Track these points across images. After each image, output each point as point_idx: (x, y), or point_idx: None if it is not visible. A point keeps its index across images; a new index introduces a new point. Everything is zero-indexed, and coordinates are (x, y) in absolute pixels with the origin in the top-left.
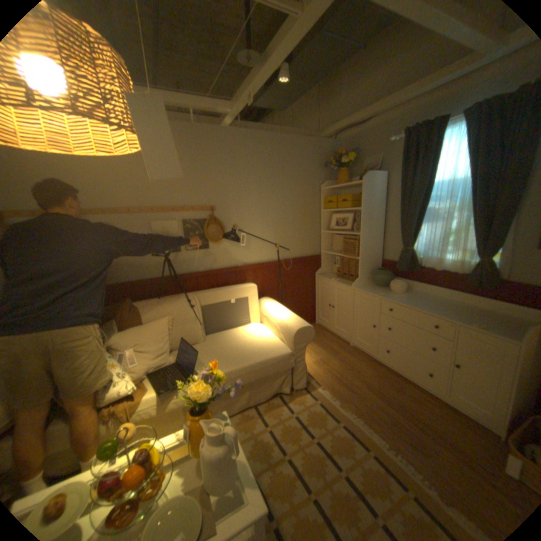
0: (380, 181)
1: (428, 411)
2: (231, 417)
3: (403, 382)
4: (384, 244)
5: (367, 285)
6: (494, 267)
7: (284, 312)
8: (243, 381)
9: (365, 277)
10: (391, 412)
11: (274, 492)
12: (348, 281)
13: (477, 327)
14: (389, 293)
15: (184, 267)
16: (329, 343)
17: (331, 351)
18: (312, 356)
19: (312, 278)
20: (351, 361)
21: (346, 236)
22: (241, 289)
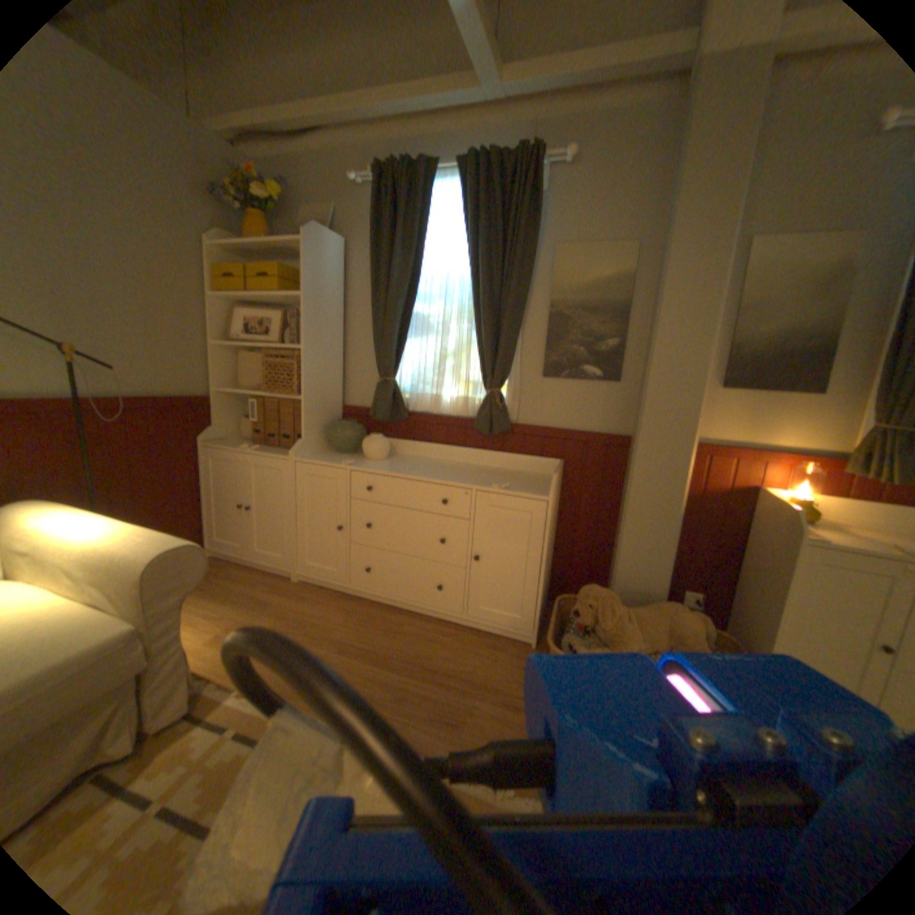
0: (333, 252)
1: (443, 649)
2: None
3: (398, 616)
4: (345, 377)
5: (320, 452)
6: (503, 401)
7: (101, 526)
8: None
9: (315, 436)
10: (389, 677)
11: None
12: (279, 450)
13: (498, 487)
14: (362, 461)
15: None
16: (242, 589)
17: (250, 605)
18: (200, 630)
19: (191, 451)
20: (297, 610)
21: (270, 357)
22: None
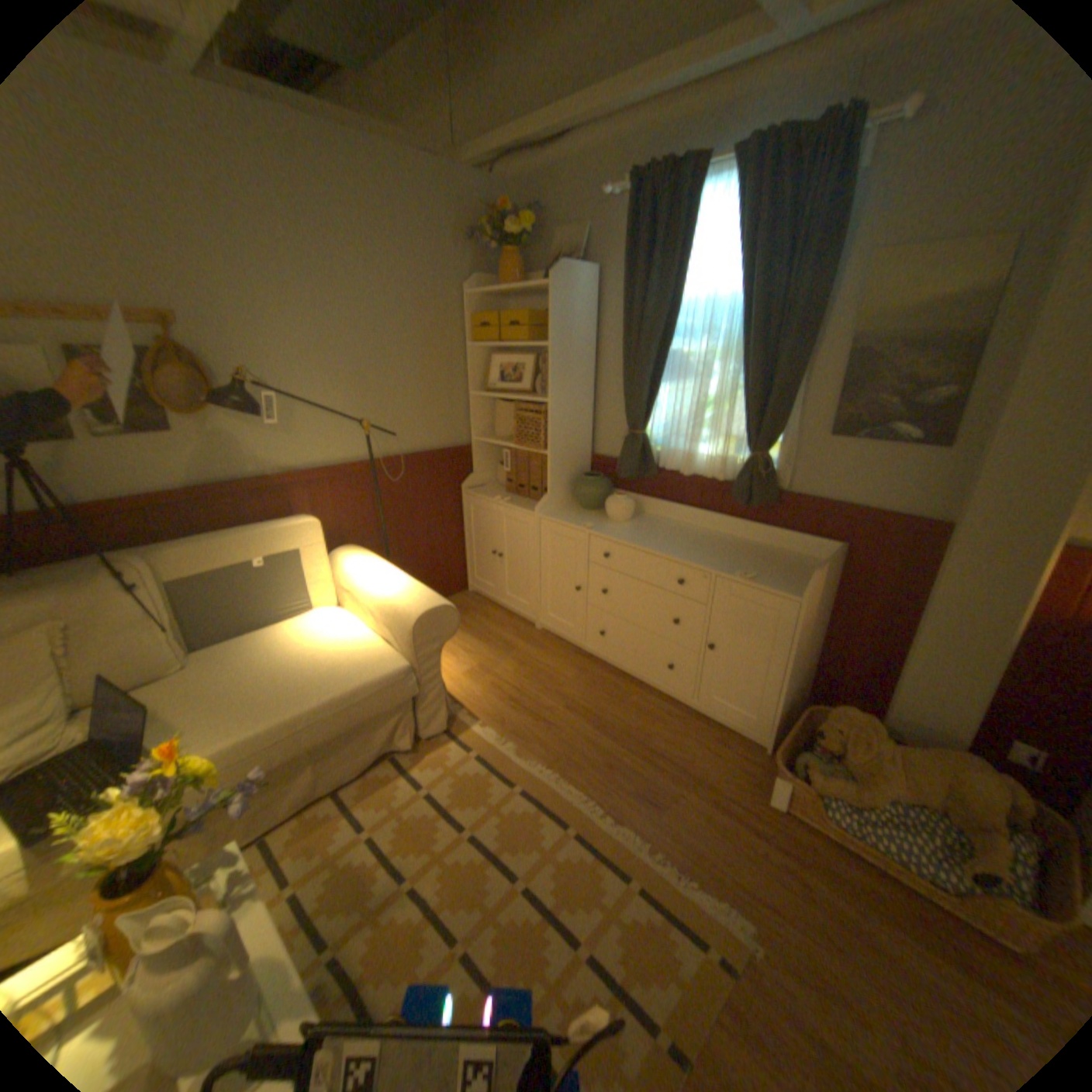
0: (585, 287)
1: (665, 729)
2: (271, 832)
3: (627, 684)
4: (595, 424)
5: (564, 507)
6: (770, 468)
7: (390, 578)
8: (292, 750)
9: (561, 491)
10: (606, 744)
11: (375, 969)
12: (528, 502)
13: (741, 577)
14: (603, 522)
15: (94, 482)
16: (495, 628)
17: (499, 645)
18: (460, 661)
19: (456, 498)
20: (536, 658)
21: (522, 406)
22: (275, 534)
